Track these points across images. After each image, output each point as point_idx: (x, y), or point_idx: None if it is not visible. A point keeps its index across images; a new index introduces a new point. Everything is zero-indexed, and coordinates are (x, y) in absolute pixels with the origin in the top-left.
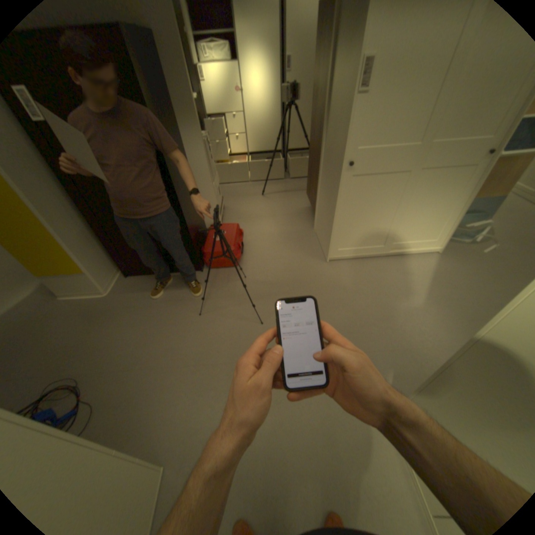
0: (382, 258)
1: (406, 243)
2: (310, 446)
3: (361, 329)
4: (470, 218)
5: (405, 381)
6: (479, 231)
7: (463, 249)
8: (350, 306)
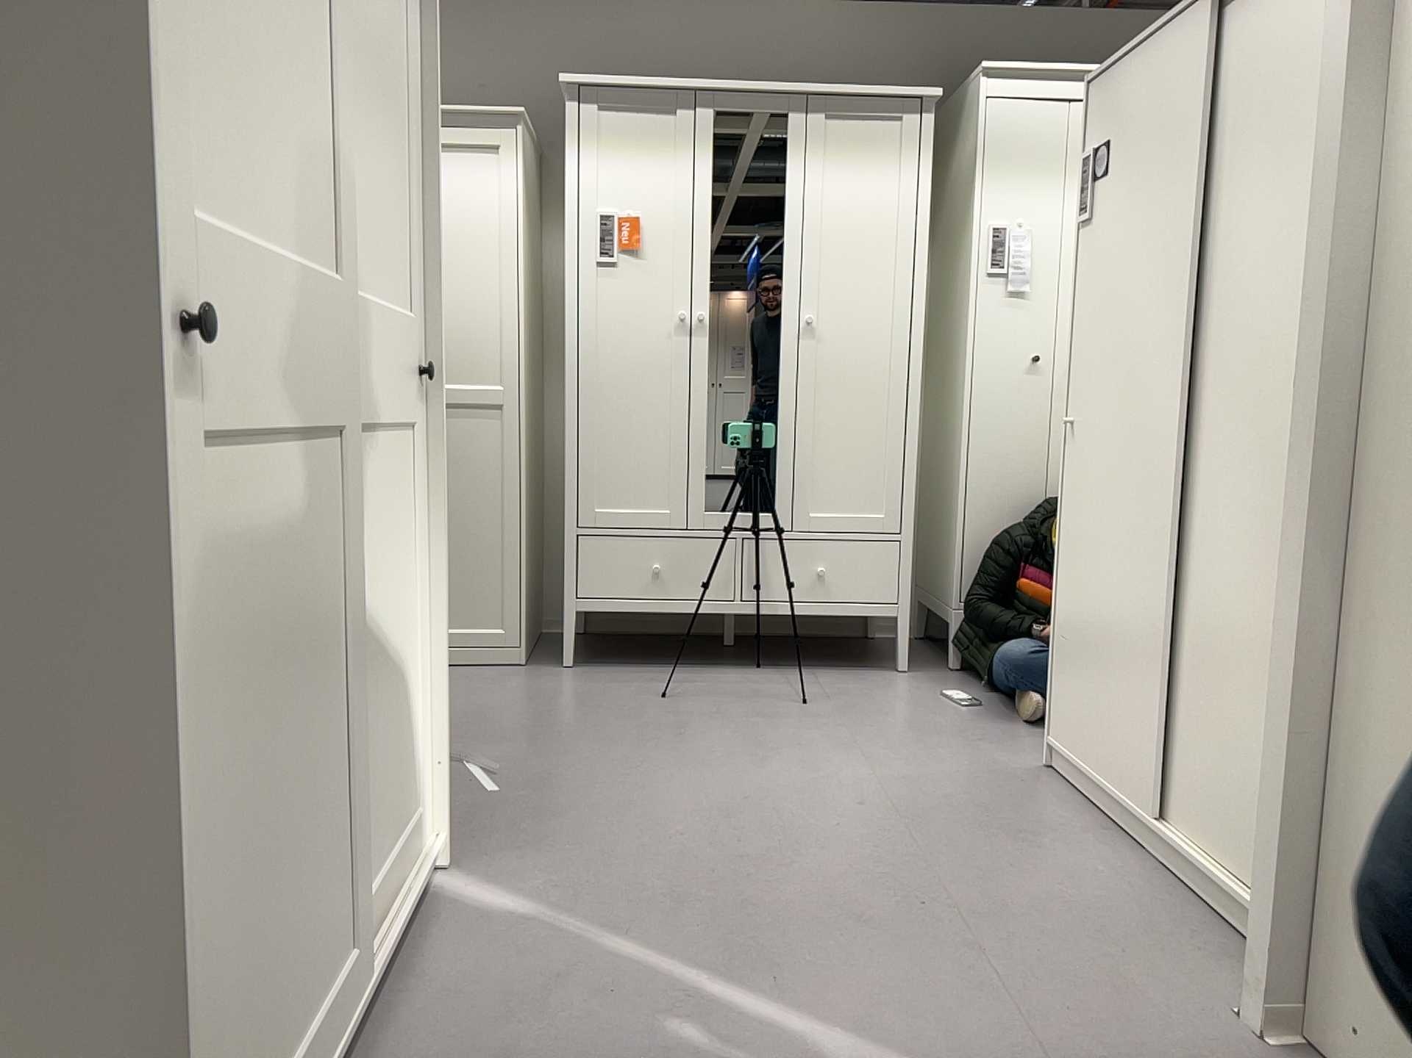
0: None
1: (372, 896)
2: None
3: None
4: None
5: None
6: None
7: (449, 829)
8: None
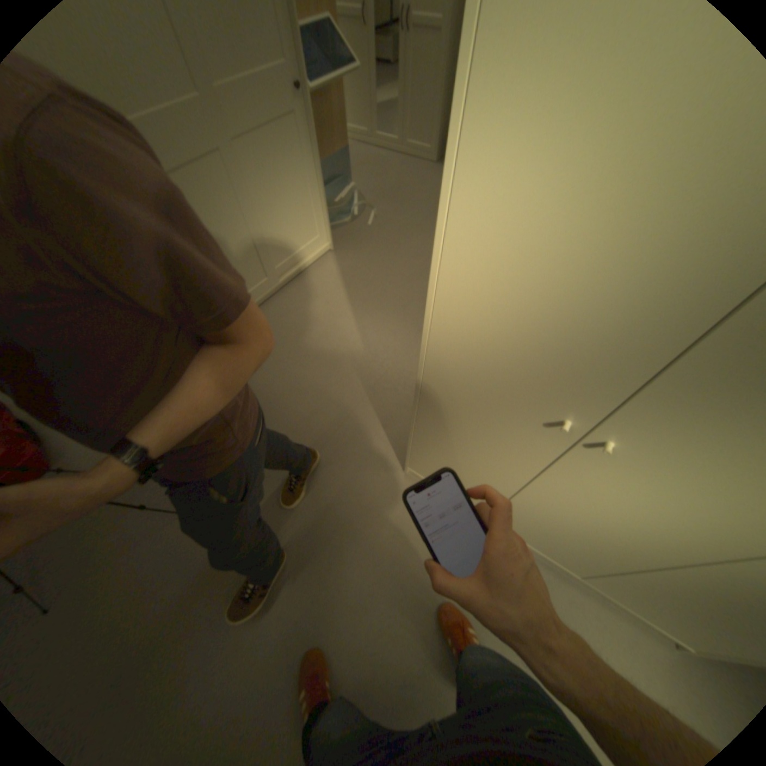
0: (275, 295)
1: (288, 258)
2: (361, 584)
3: (315, 403)
4: (331, 189)
5: (392, 419)
6: (349, 202)
7: (348, 233)
8: (284, 385)
